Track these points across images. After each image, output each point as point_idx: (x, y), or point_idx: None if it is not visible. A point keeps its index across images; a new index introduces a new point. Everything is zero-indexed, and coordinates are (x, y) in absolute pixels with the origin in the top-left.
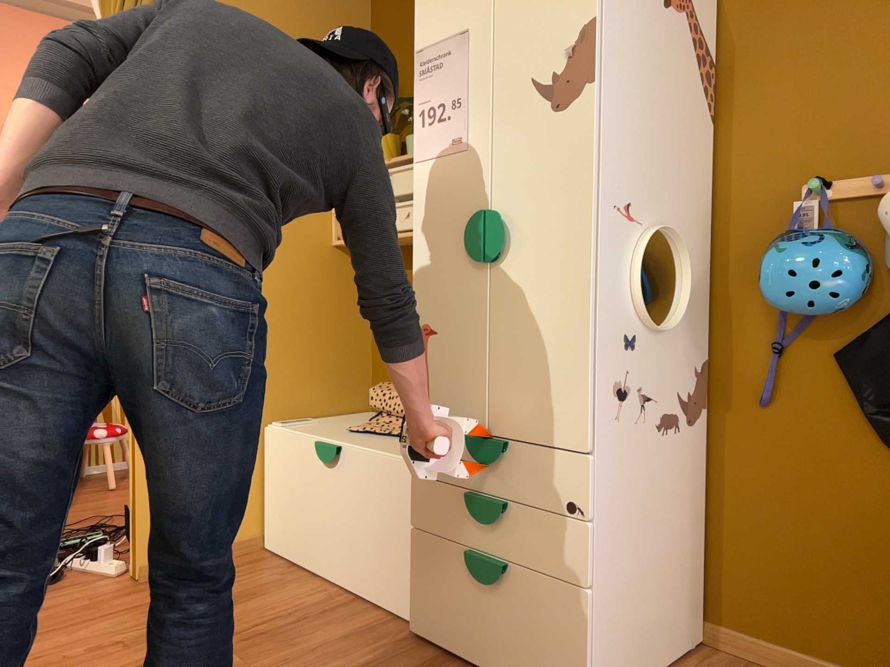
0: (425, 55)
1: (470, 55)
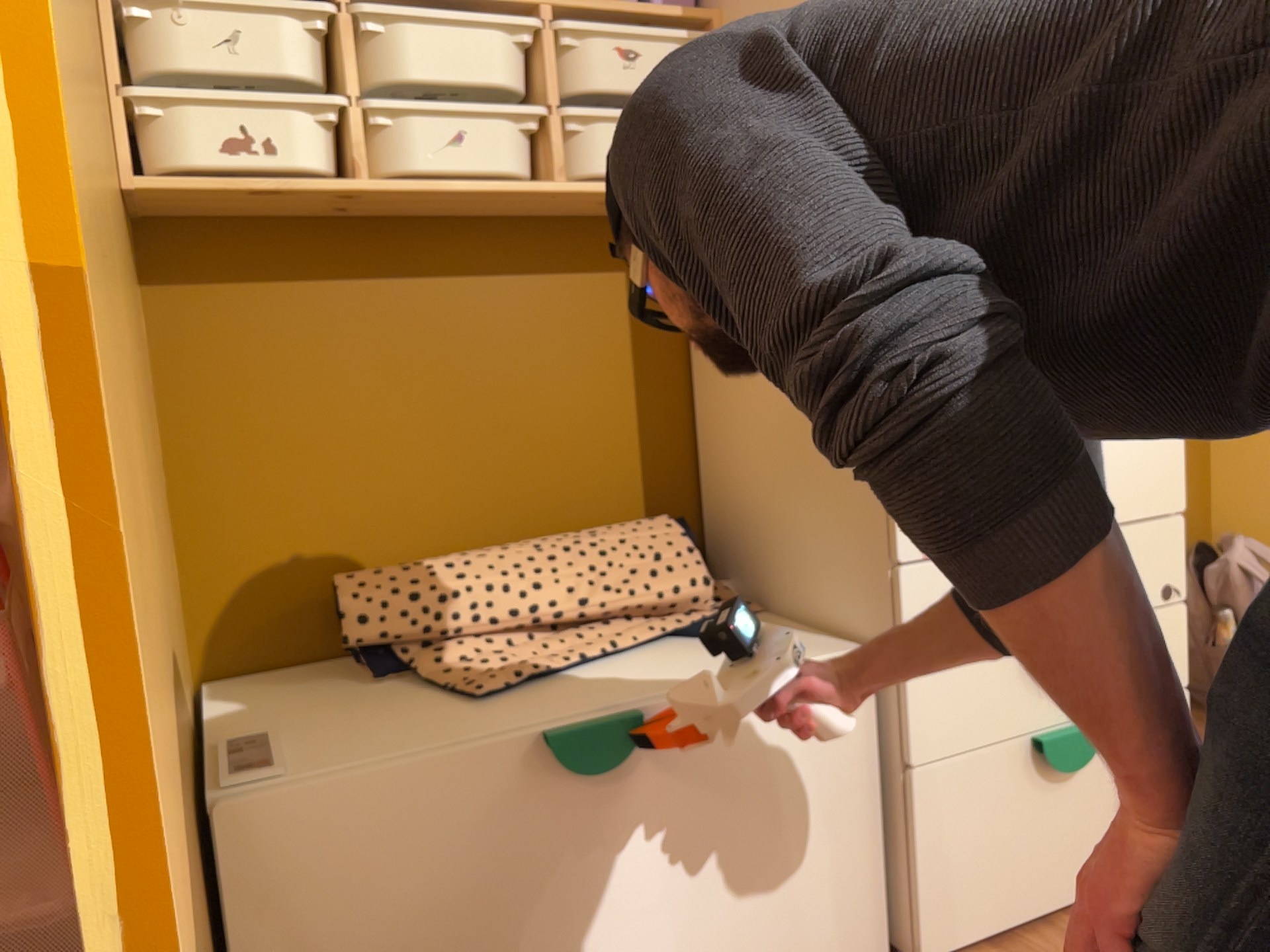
0: None
1: None
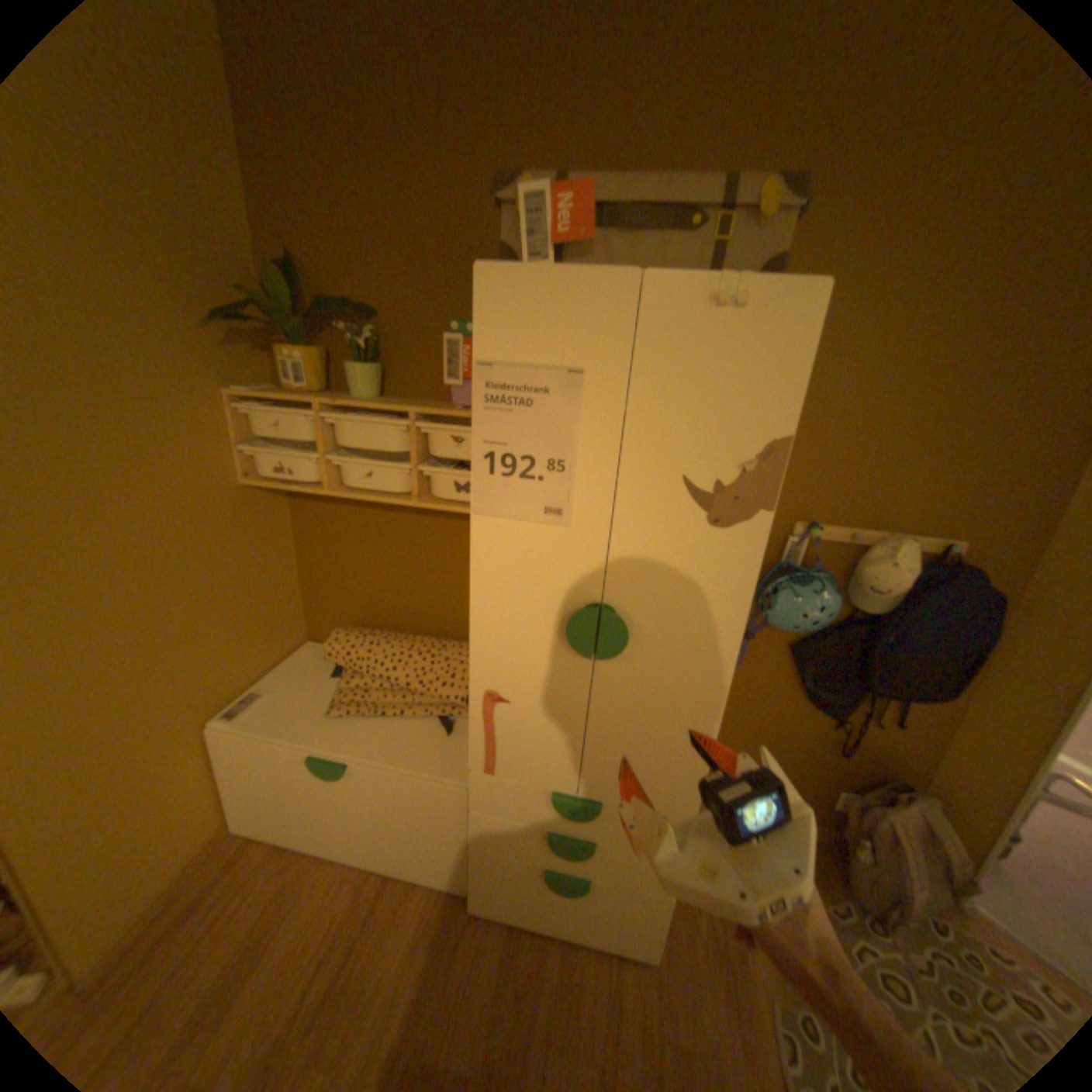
0: (496, 373)
1: (585, 408)
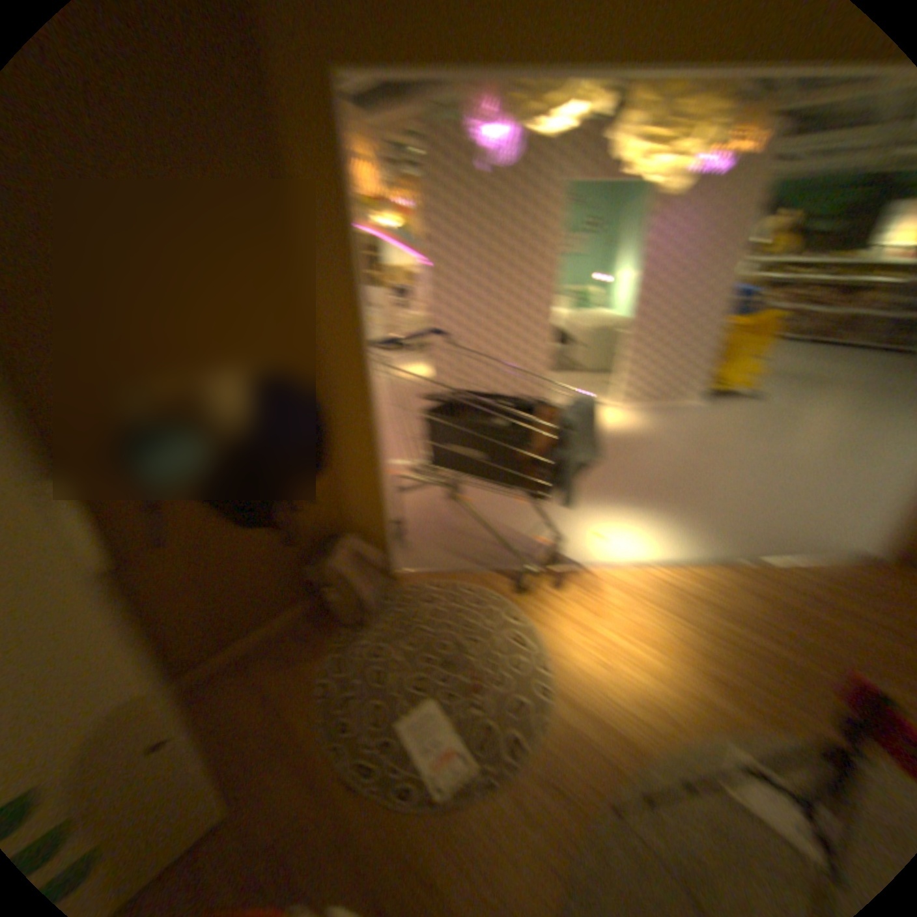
0: None
1: None
